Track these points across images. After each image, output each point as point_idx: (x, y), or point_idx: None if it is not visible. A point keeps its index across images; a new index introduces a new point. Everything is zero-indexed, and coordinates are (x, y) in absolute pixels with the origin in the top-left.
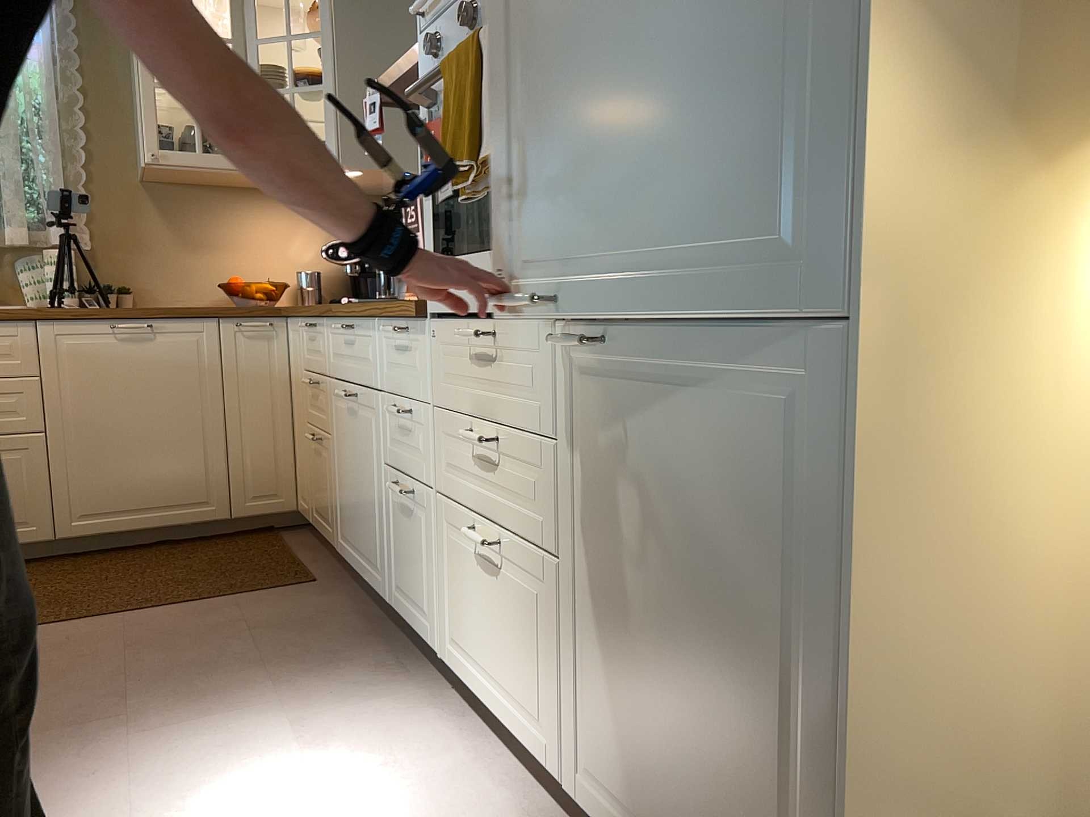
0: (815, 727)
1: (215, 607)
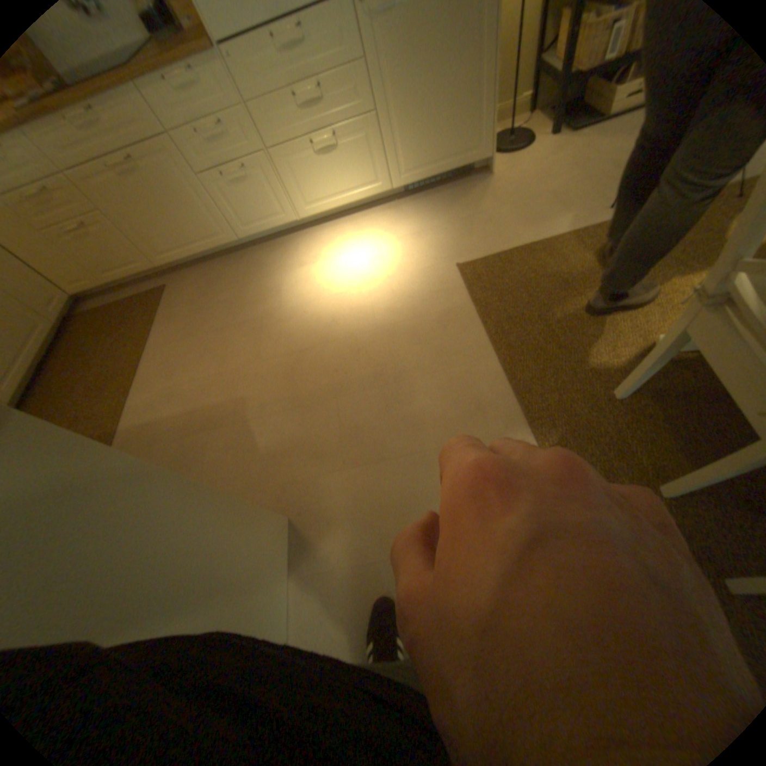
0: (482, 74)
1: (164, 317)
